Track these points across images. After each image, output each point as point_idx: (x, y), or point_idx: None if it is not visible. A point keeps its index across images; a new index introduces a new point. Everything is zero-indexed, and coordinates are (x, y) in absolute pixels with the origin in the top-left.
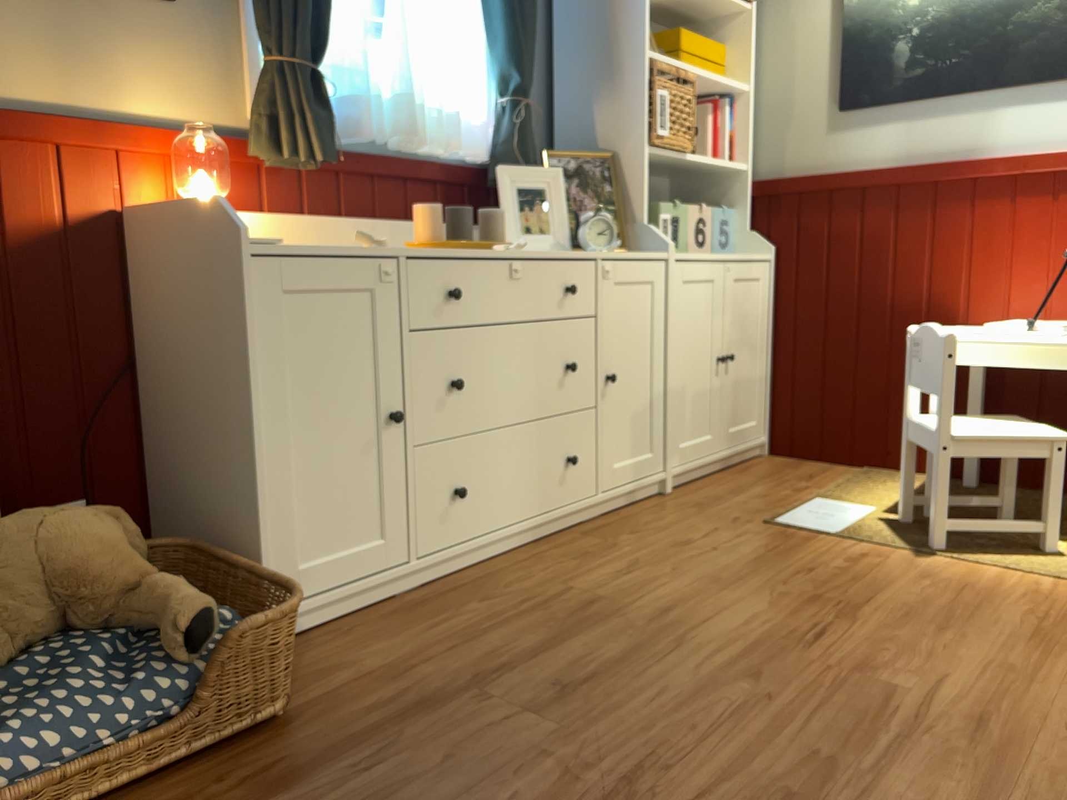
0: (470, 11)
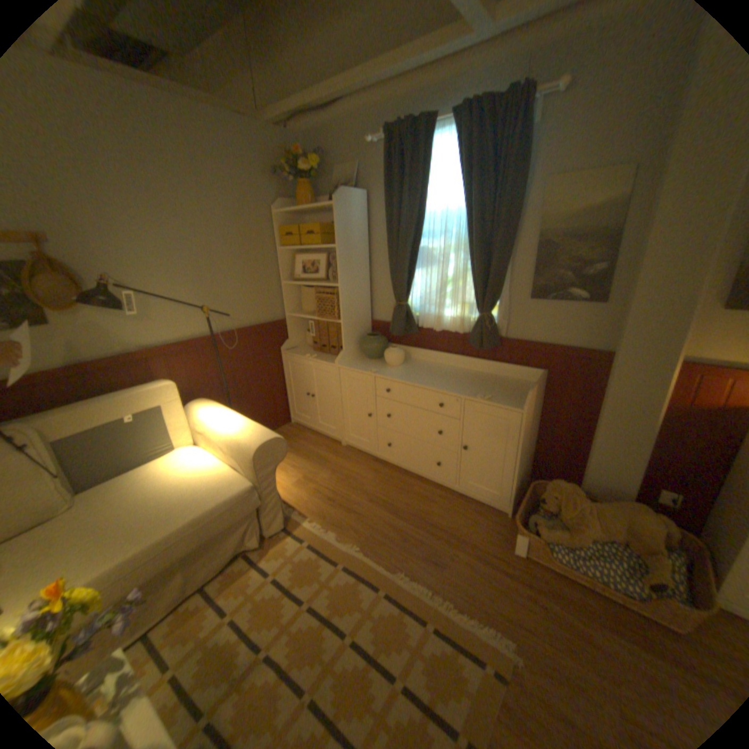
0: None
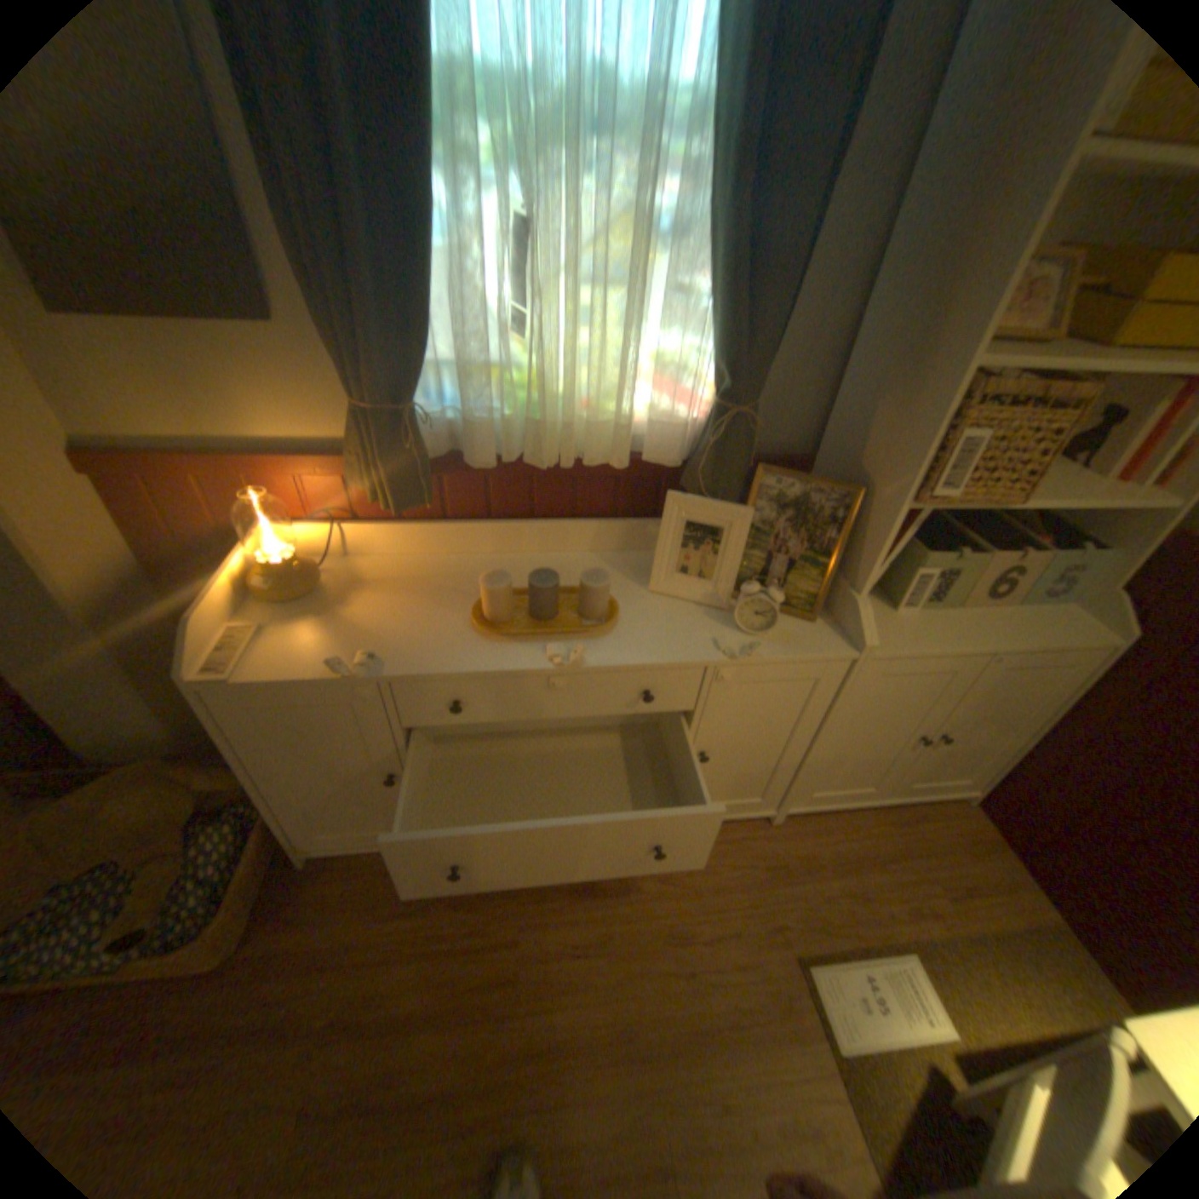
0: (696, 262)
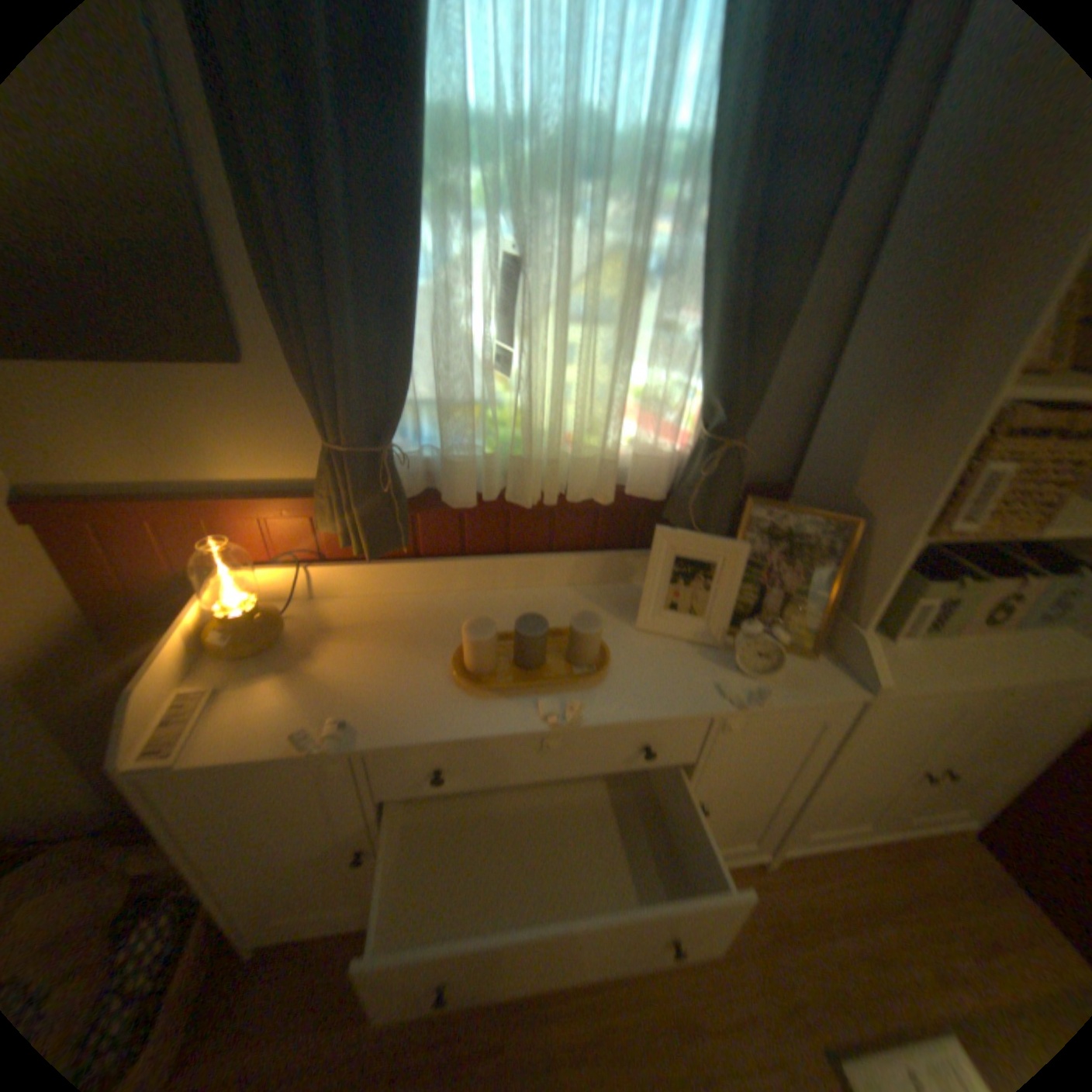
0: (687, 298)
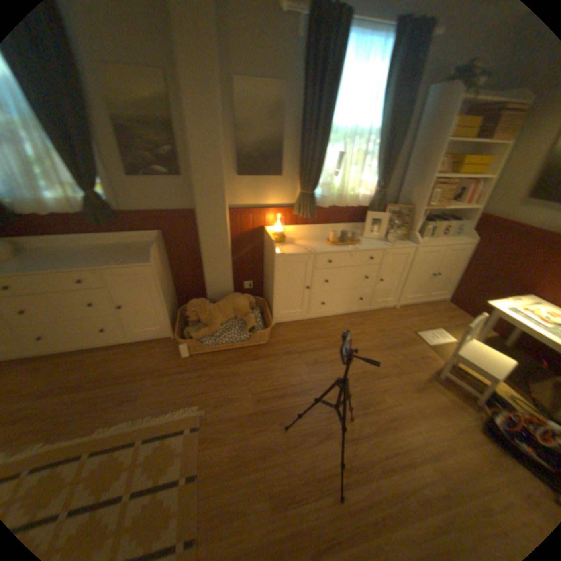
0: (373, 160)
